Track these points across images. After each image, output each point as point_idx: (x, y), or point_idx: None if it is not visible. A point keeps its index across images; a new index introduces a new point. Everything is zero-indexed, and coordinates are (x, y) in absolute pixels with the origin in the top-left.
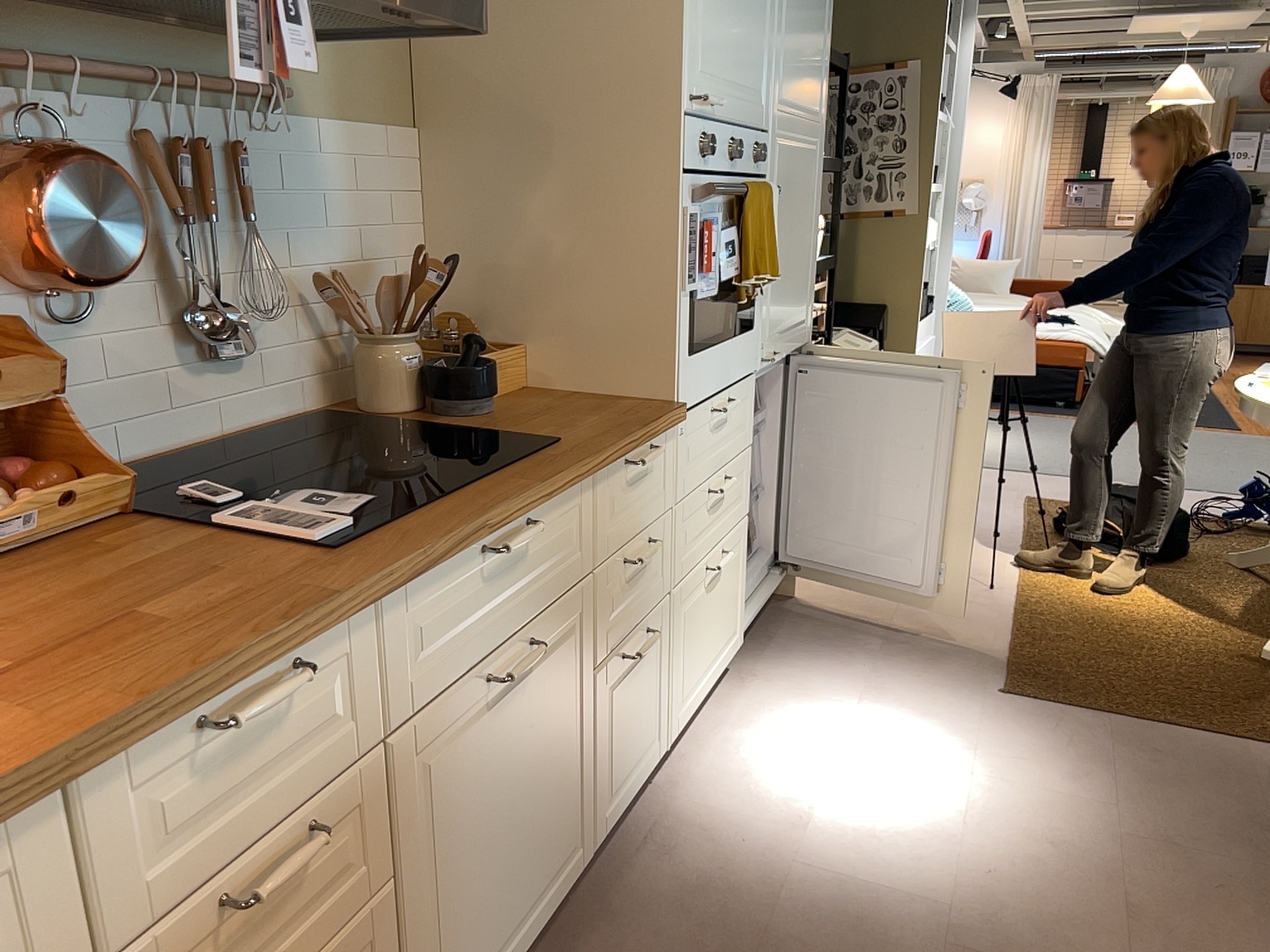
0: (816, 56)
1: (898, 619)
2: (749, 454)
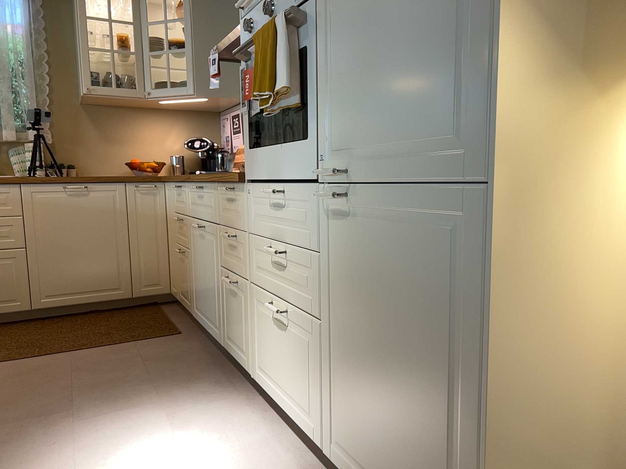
0: None
1: None
2: (318, 261)
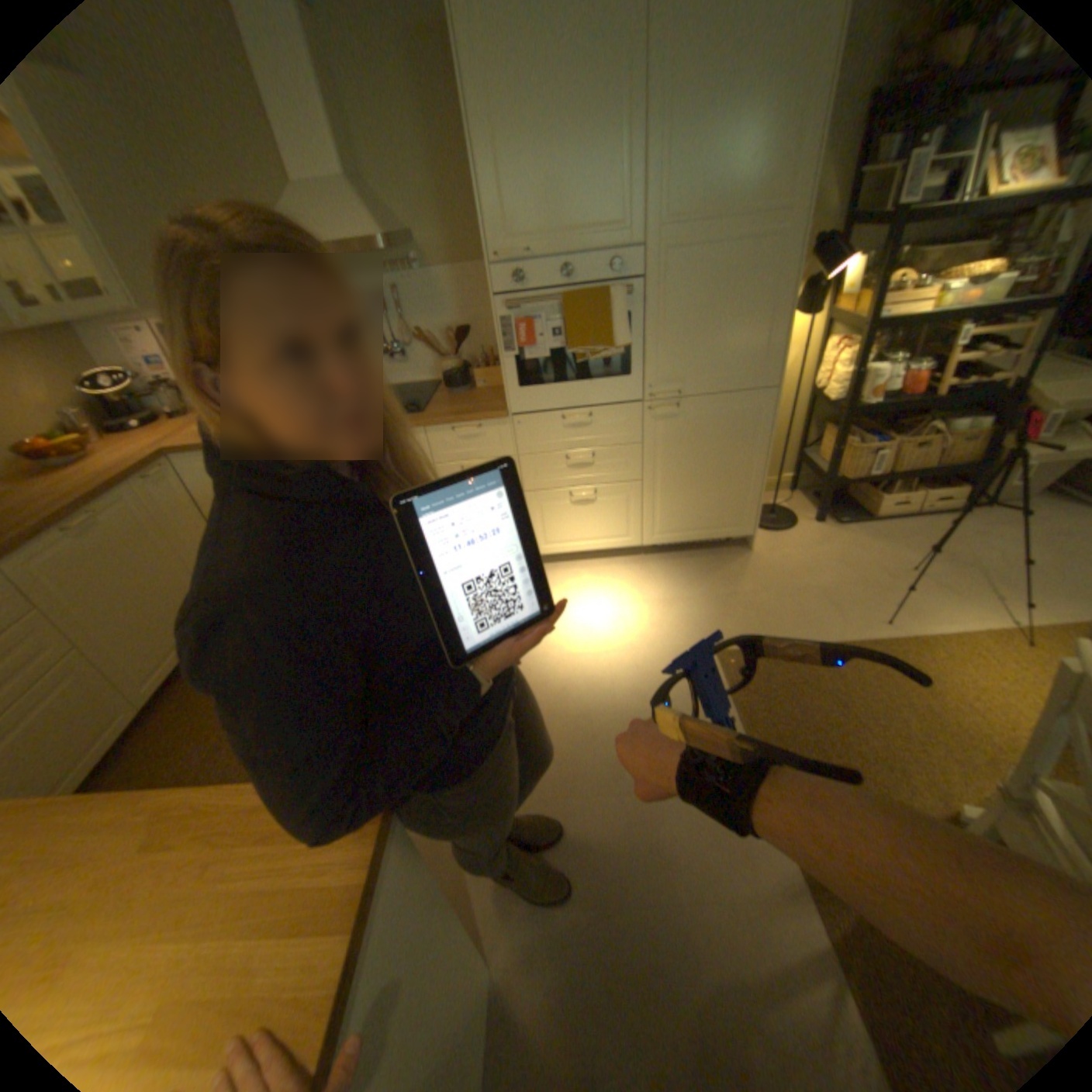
0: (766, 150)
1: (769, 594)
2: (633, 448)
